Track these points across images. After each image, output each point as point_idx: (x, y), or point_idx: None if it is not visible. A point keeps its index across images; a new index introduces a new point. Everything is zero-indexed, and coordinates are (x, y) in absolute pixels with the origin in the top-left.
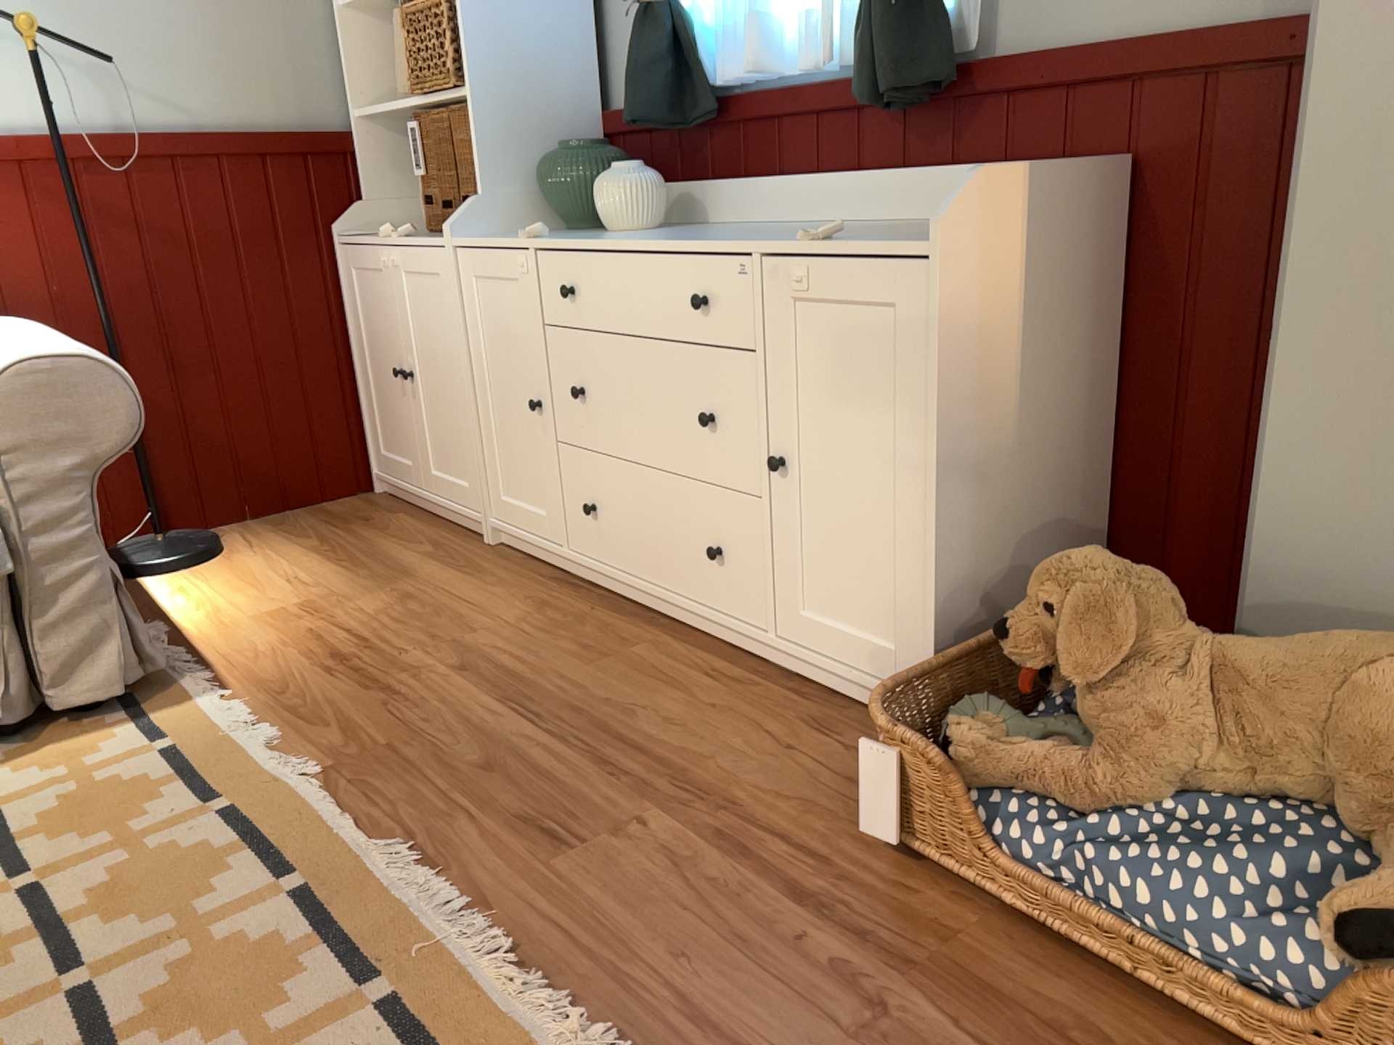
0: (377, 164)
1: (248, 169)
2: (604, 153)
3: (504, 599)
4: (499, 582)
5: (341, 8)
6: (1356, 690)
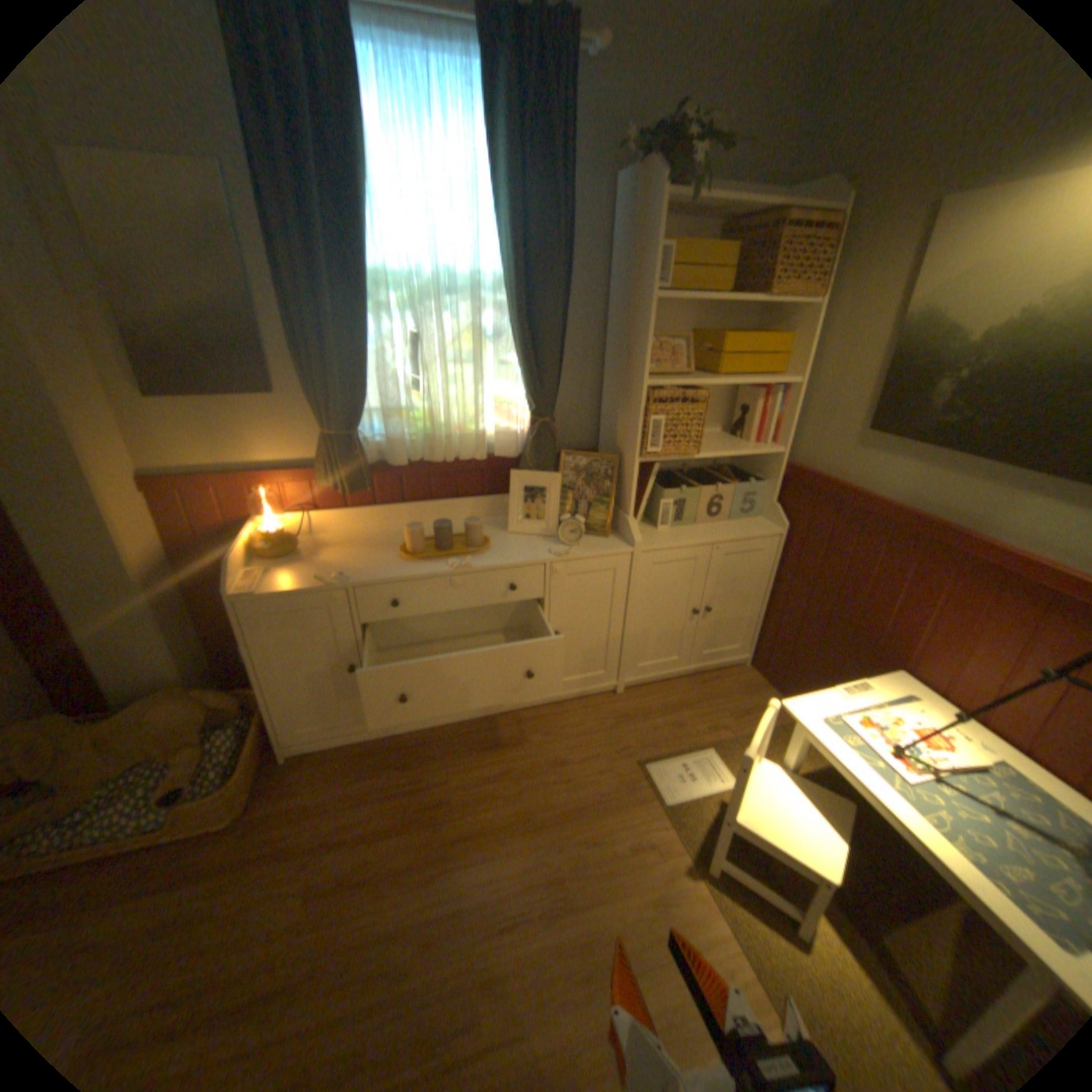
0: None
1: None
2: None
3: None
4: None
5: None
6: (145, 725)
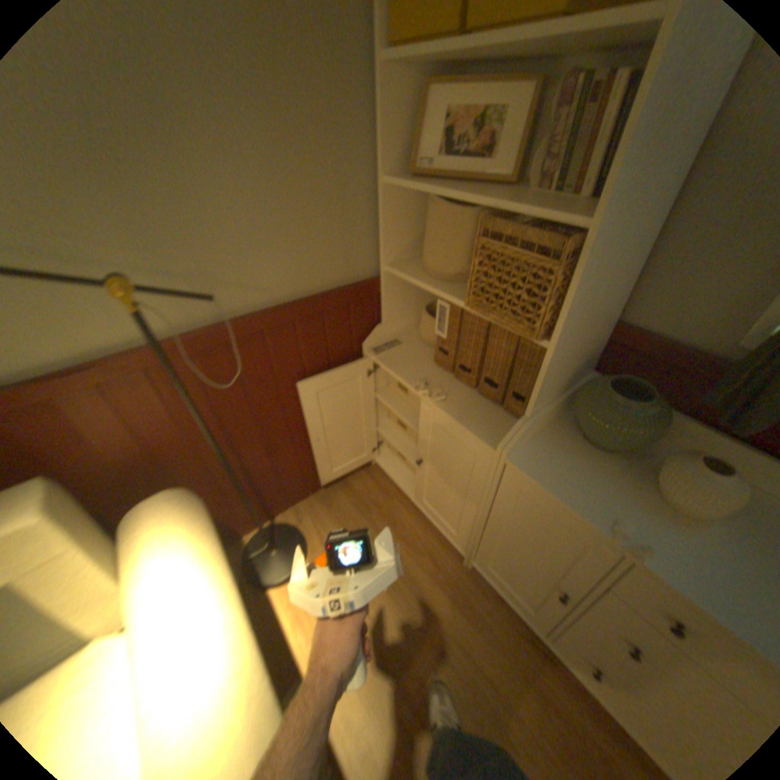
0: (395, 295)
1: (311, 318)
2: (669, 410)
3: (516, 682)
4: (500, 643)
5: (386, 175)
6: None
